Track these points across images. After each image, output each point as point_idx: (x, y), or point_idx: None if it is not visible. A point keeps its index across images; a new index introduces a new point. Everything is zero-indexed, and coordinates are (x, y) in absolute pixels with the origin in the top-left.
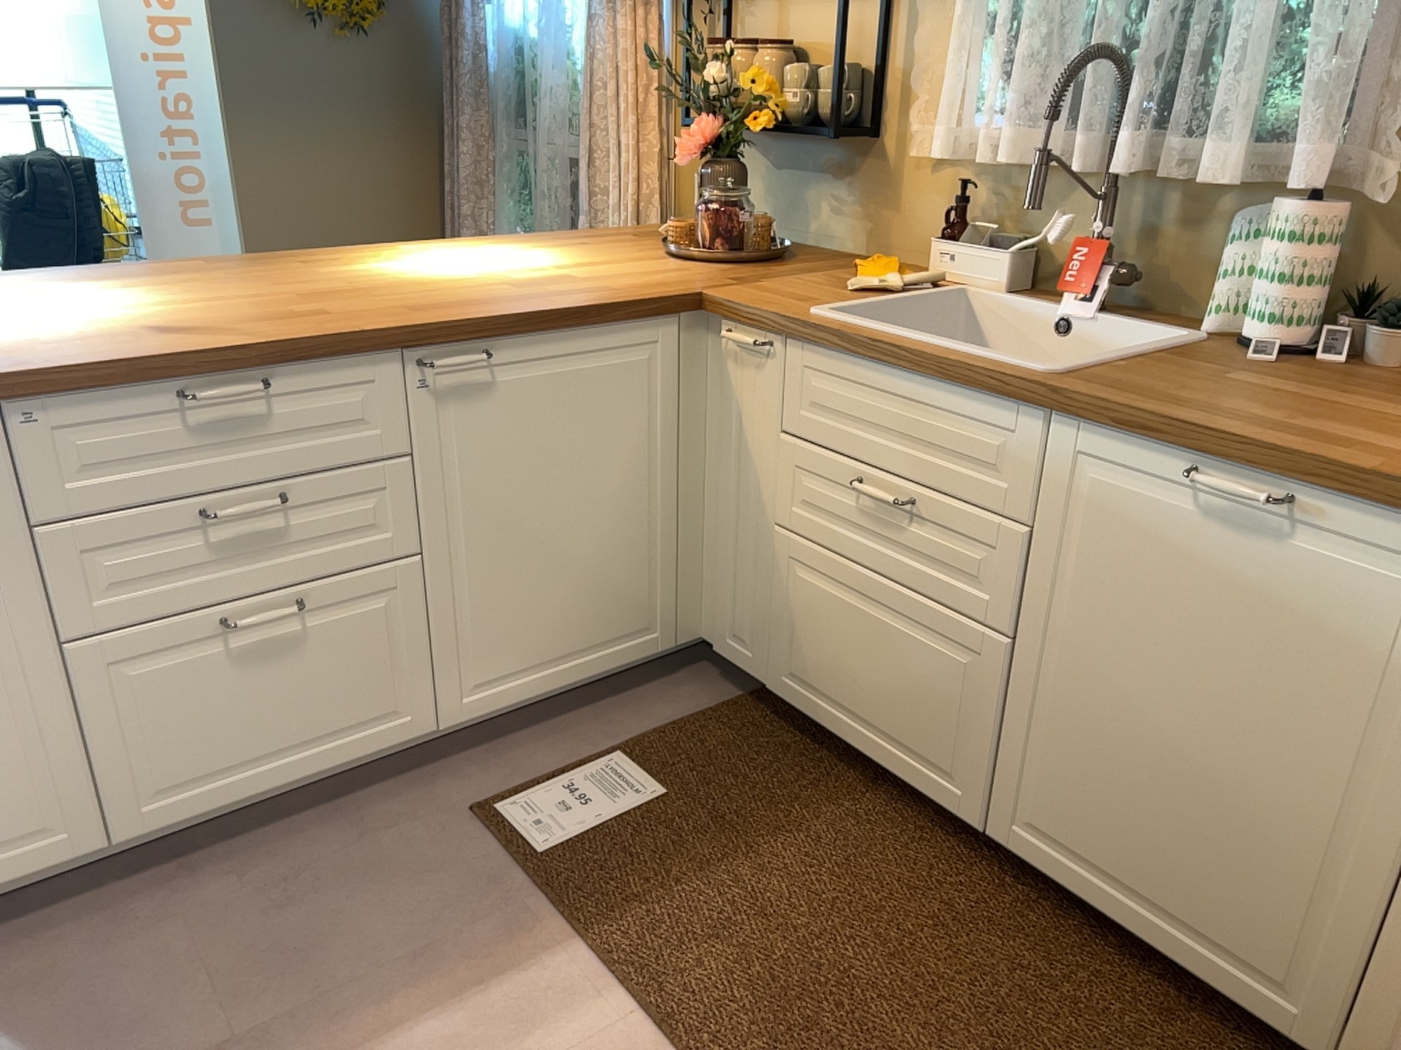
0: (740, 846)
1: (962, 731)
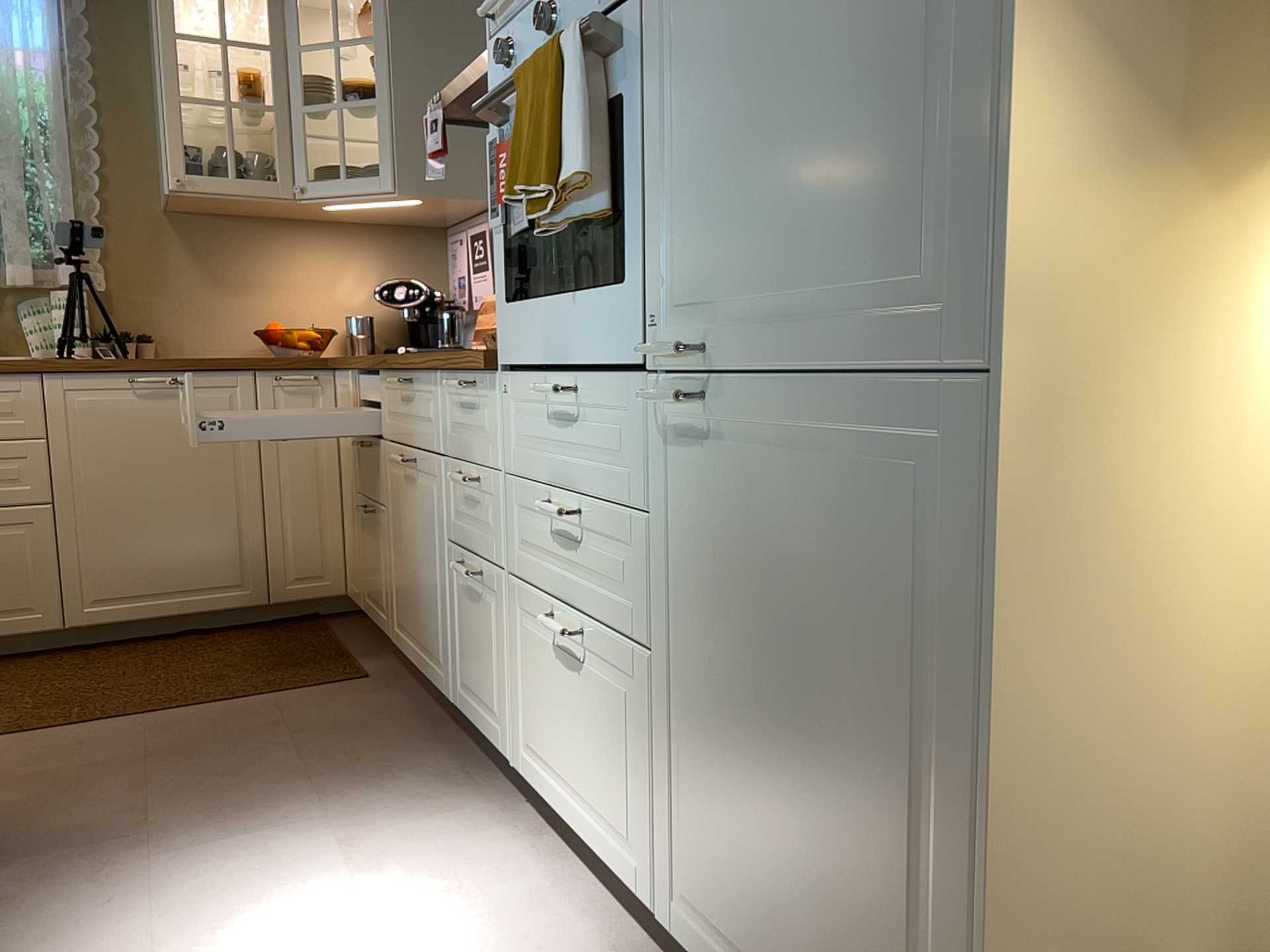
0: None
1: (32, 577)
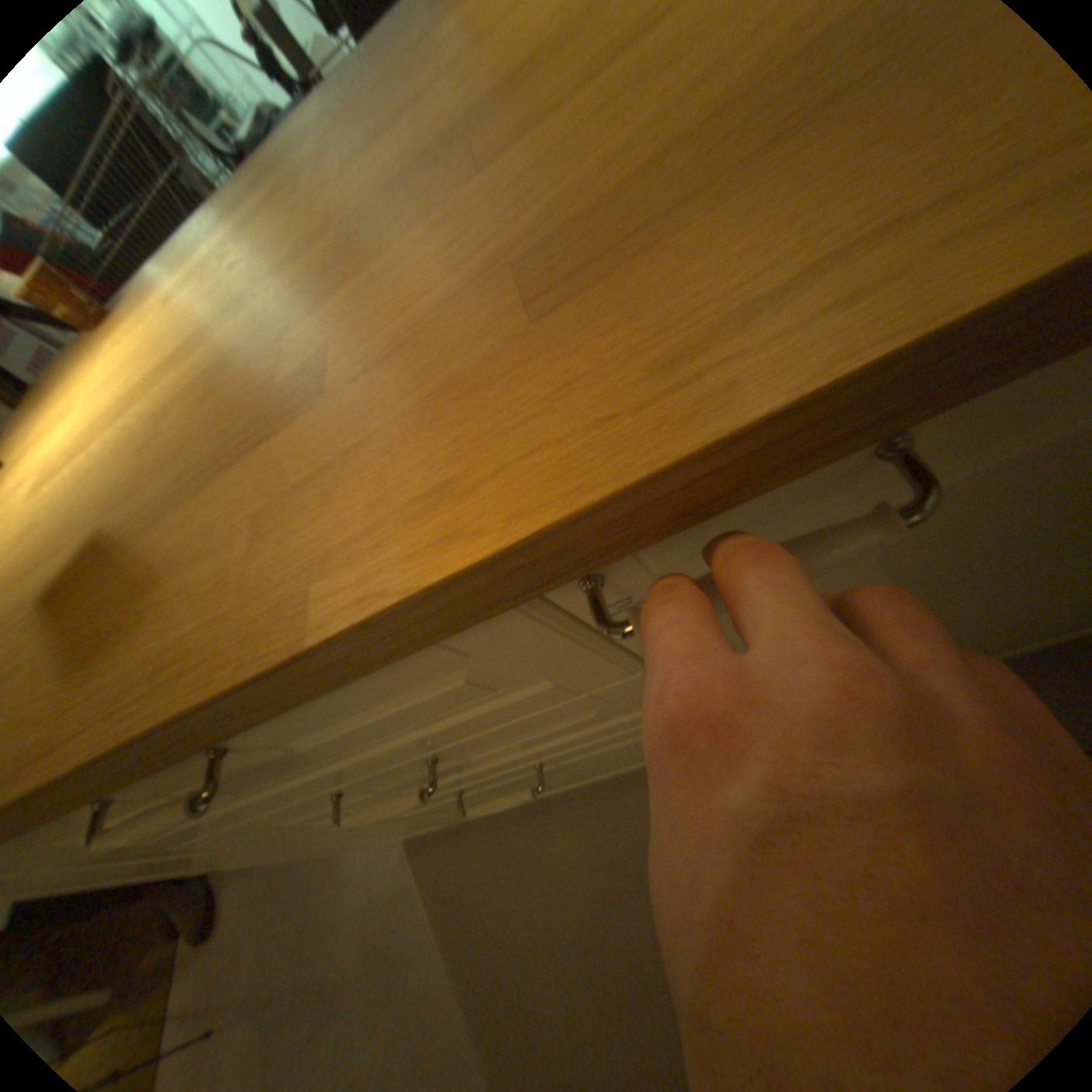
0: None
1: None
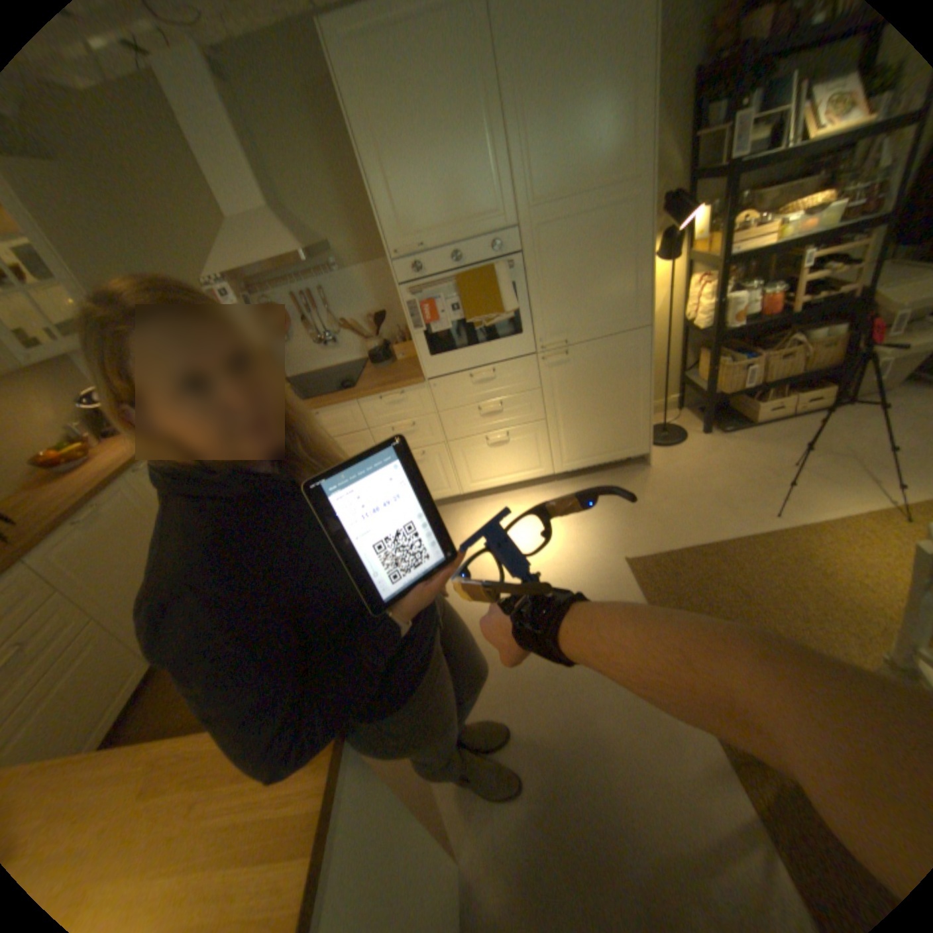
0: (182, 731)
1: (115, 660)
